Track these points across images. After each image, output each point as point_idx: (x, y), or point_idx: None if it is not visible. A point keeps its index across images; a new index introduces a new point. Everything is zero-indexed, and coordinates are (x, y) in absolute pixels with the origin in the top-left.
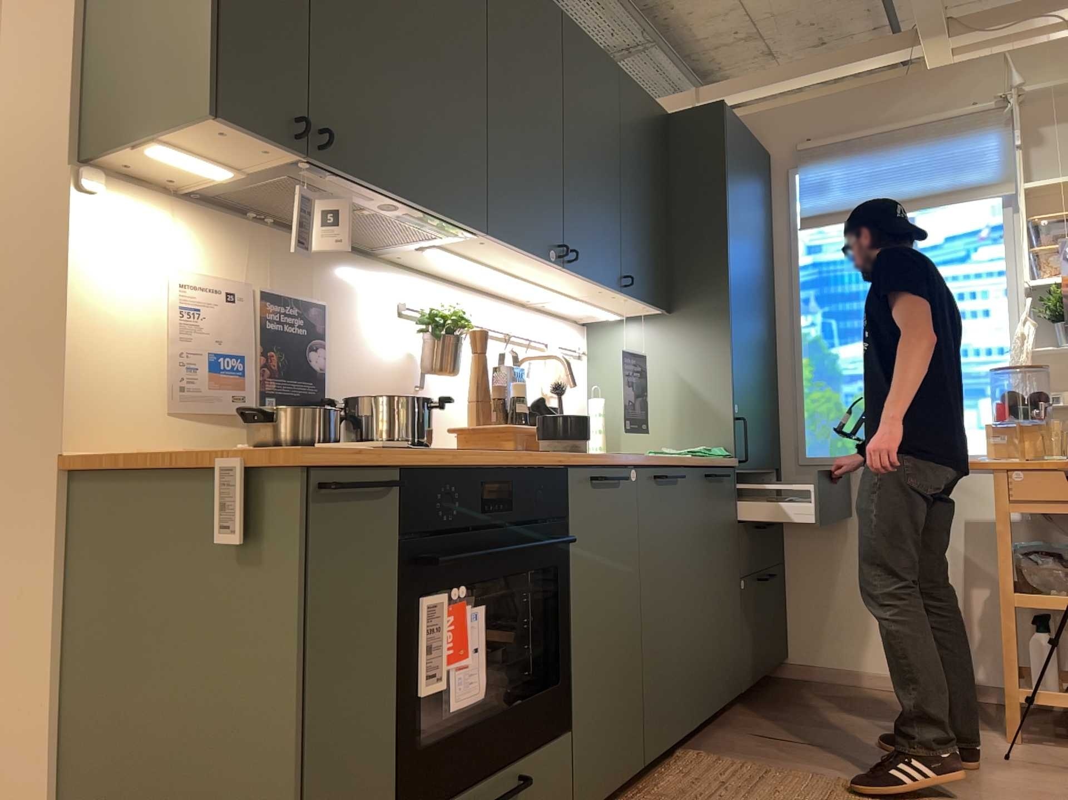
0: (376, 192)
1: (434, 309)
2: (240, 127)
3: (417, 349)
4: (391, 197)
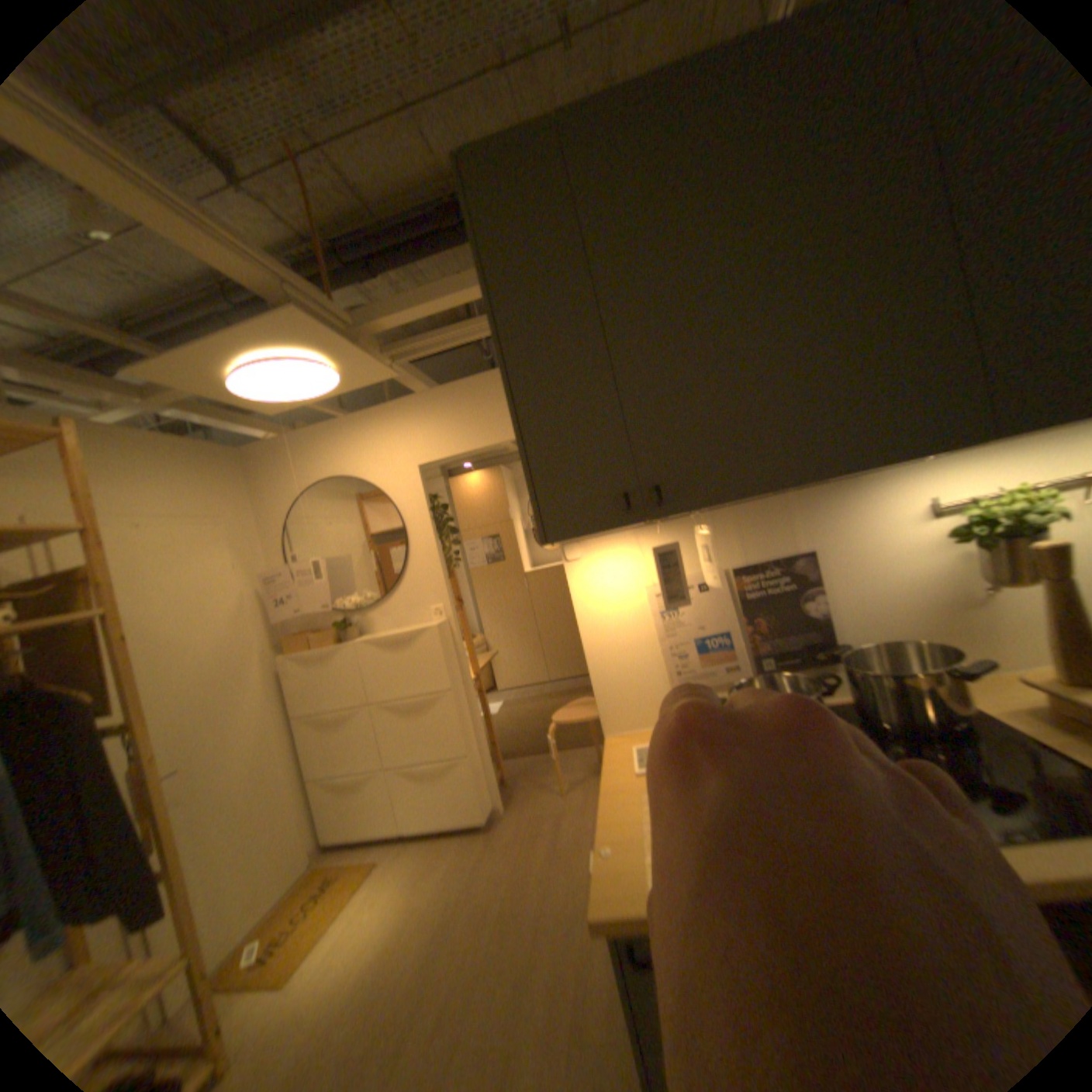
0: (762, 494)
1: (985, 505)
2: (575, 533)
3: (976, 549)
4: (788, 487)
